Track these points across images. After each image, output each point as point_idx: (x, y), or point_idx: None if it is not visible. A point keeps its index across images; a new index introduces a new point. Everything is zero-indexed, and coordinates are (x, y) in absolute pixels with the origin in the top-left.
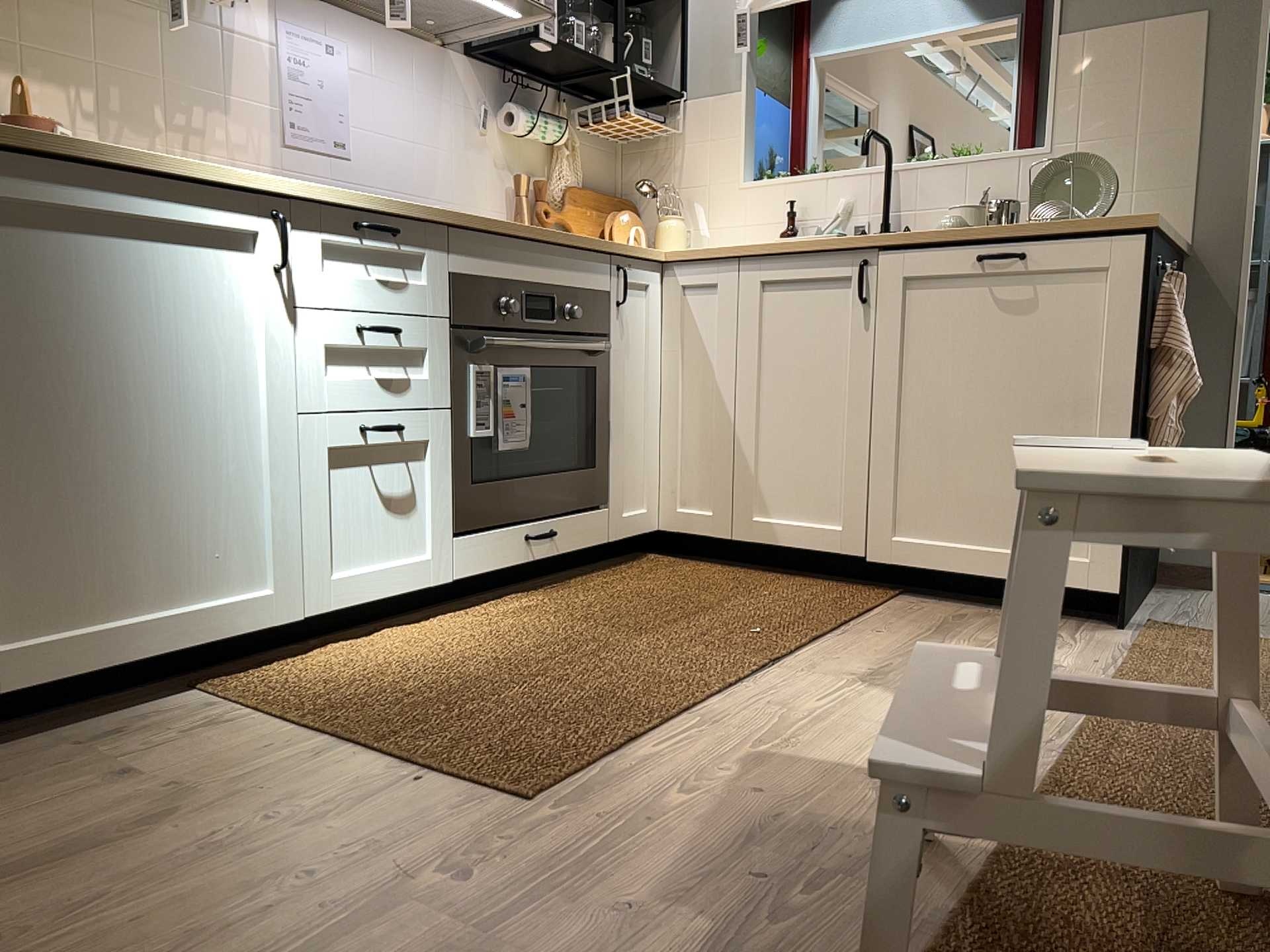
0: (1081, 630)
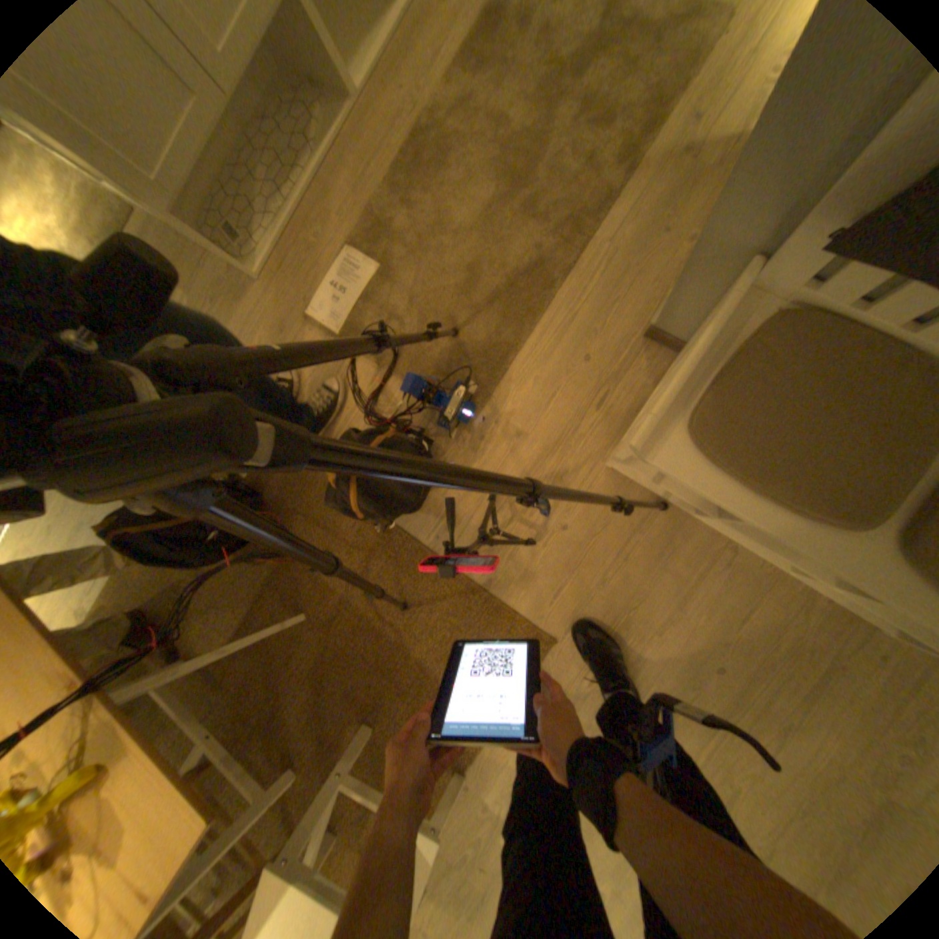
0: None
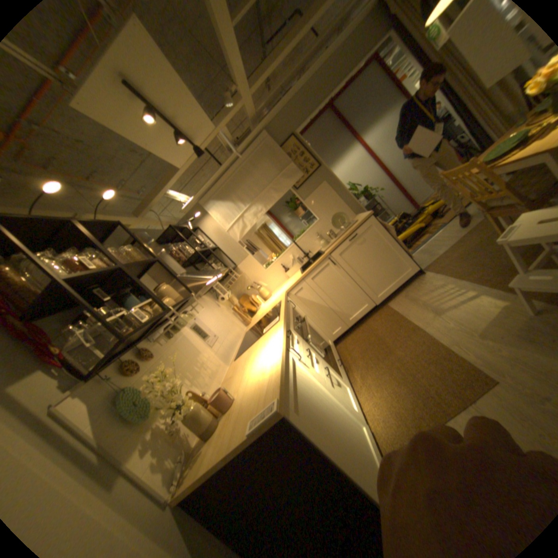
0: (425, 278)
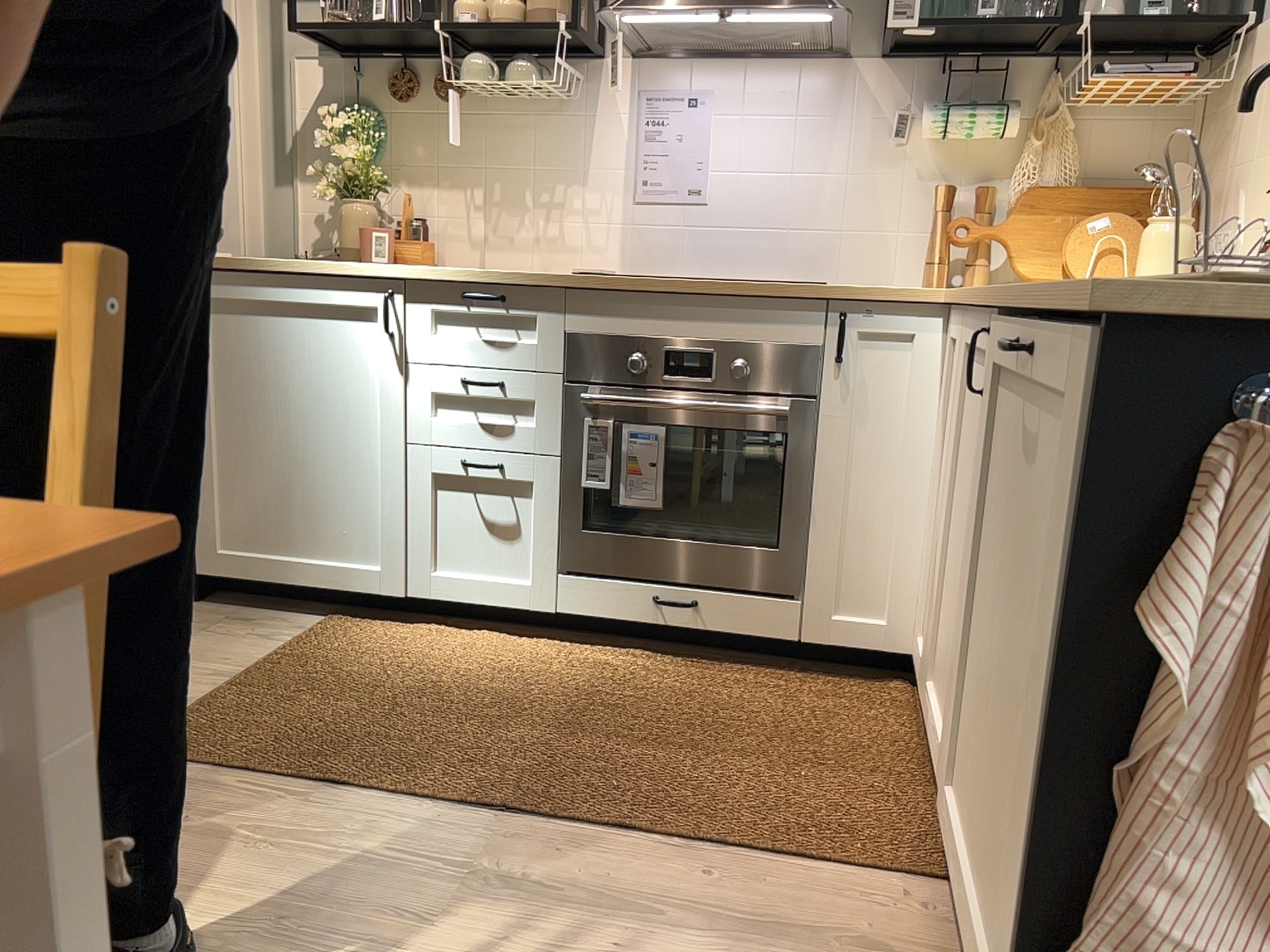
0: None
